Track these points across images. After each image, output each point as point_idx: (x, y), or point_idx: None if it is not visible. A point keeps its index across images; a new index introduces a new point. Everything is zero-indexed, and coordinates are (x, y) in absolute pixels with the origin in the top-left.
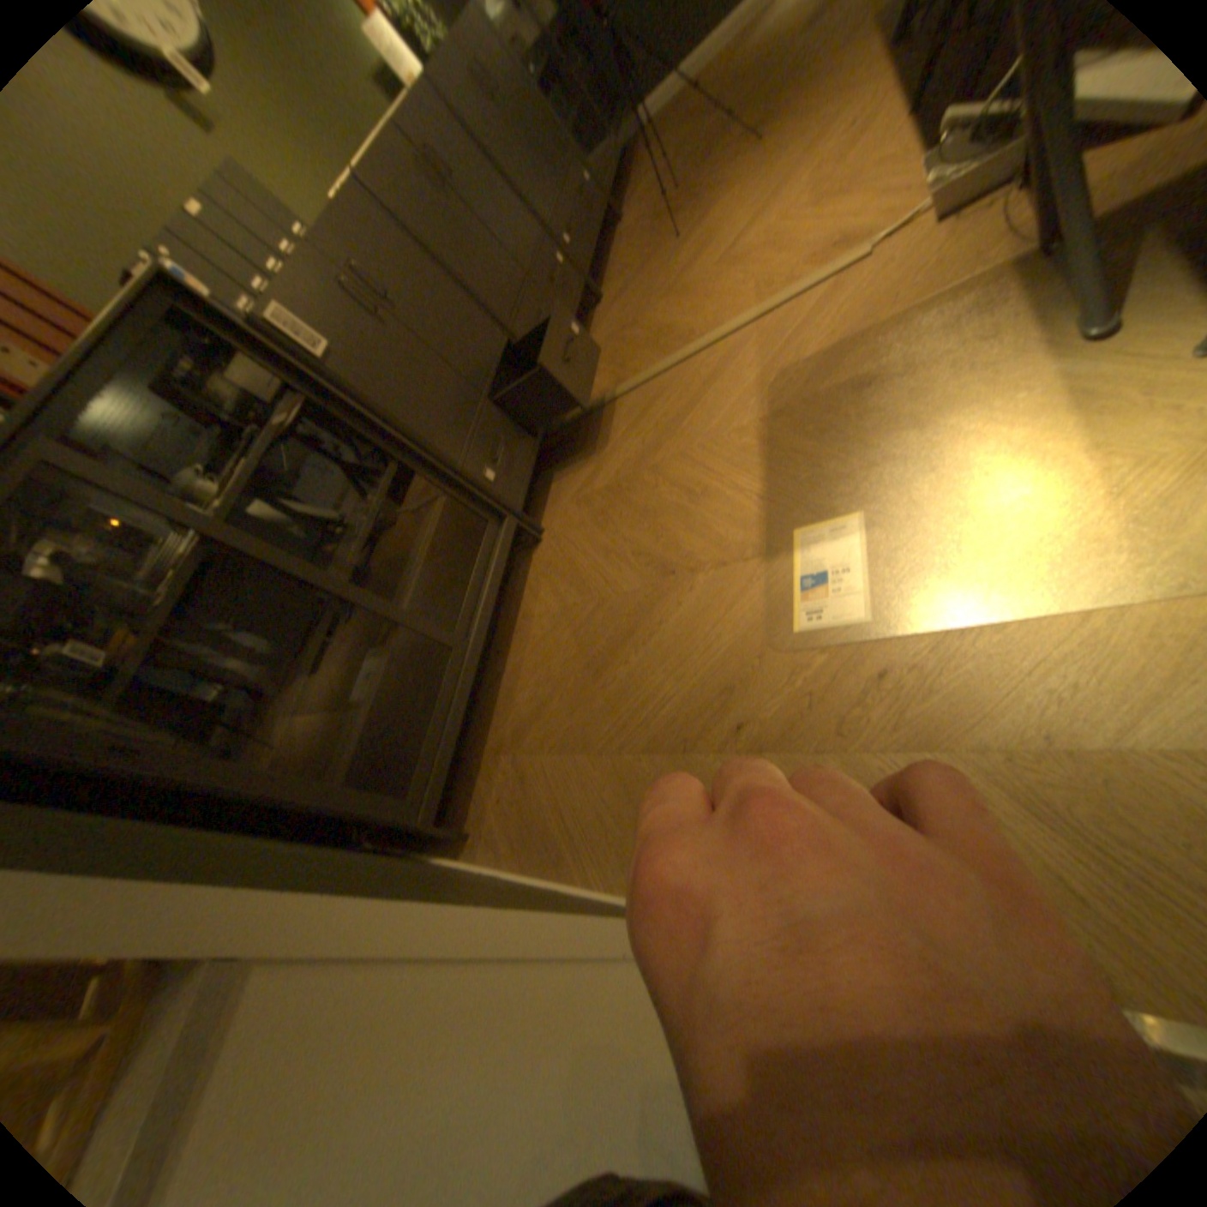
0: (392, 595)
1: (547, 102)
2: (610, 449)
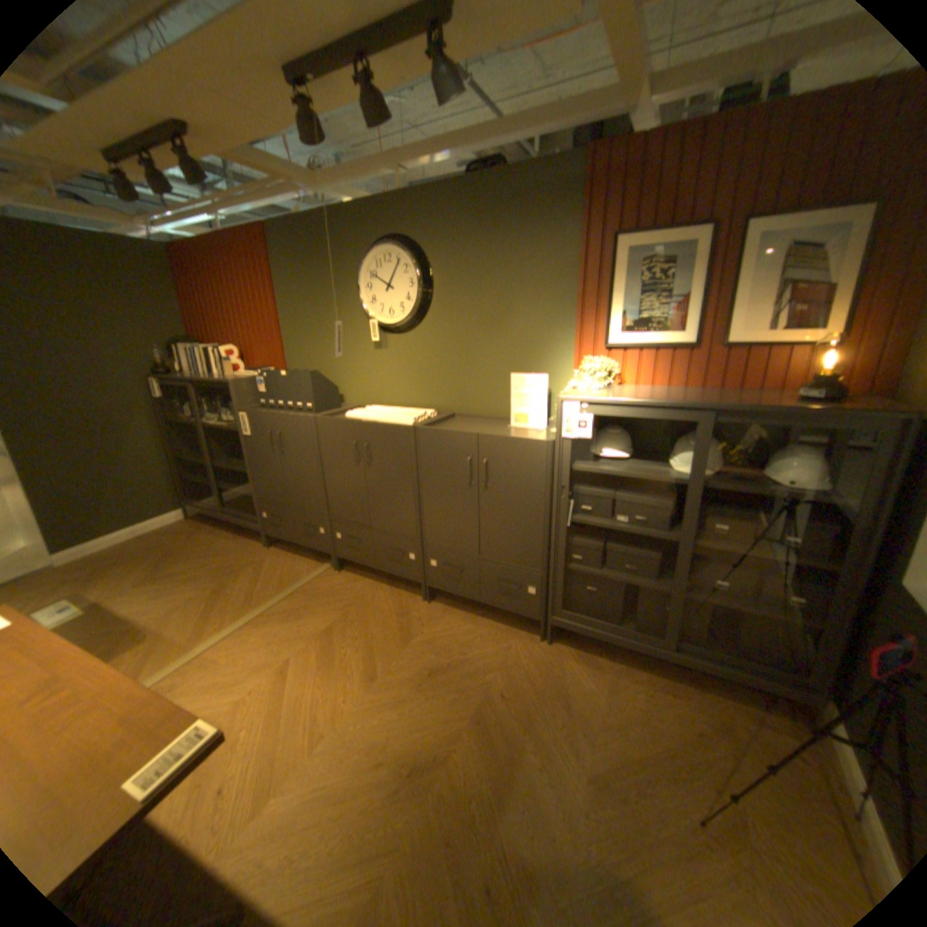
0: (235, 482)
1: (586, 542)
2: (258, 576)
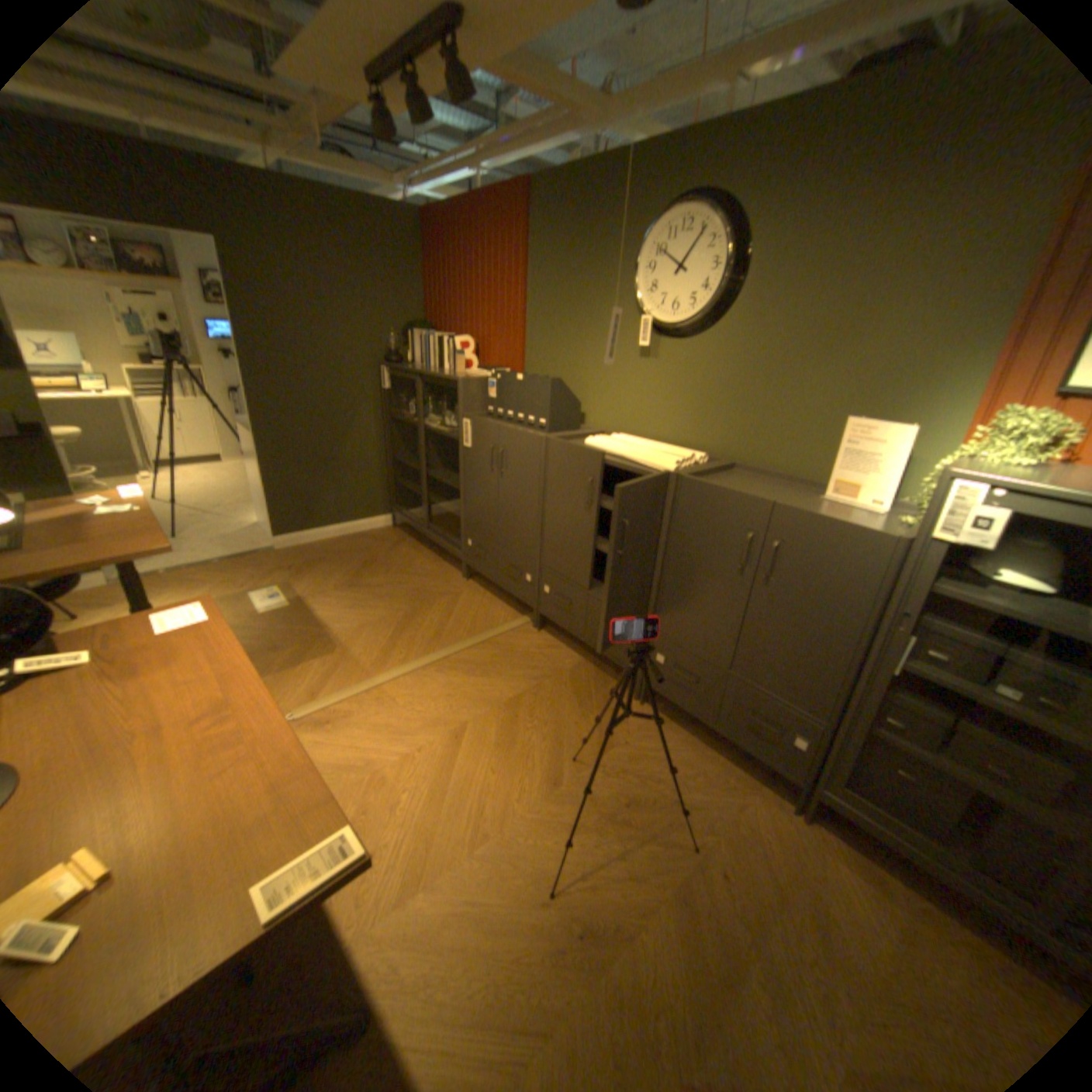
0: (447, 499)
1: (923, 706)
2: (452, 612)
